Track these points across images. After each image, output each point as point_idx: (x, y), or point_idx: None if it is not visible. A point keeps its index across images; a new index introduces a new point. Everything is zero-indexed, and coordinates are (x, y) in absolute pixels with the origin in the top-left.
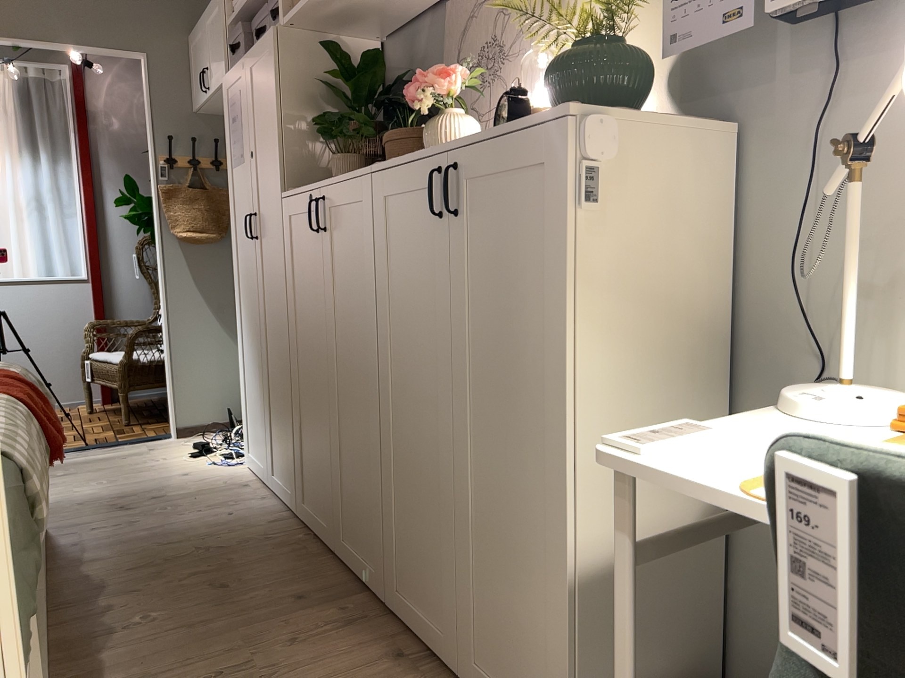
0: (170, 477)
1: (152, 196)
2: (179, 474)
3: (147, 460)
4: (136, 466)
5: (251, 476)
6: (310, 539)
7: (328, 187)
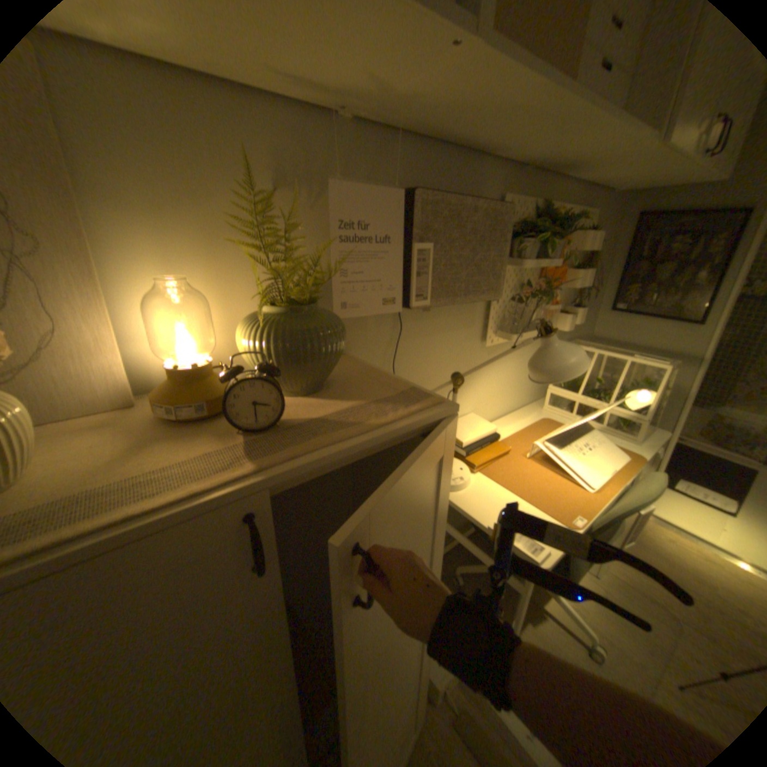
0: None
1: None
2: None
3: None
4: None
5: None
6: None
7: None
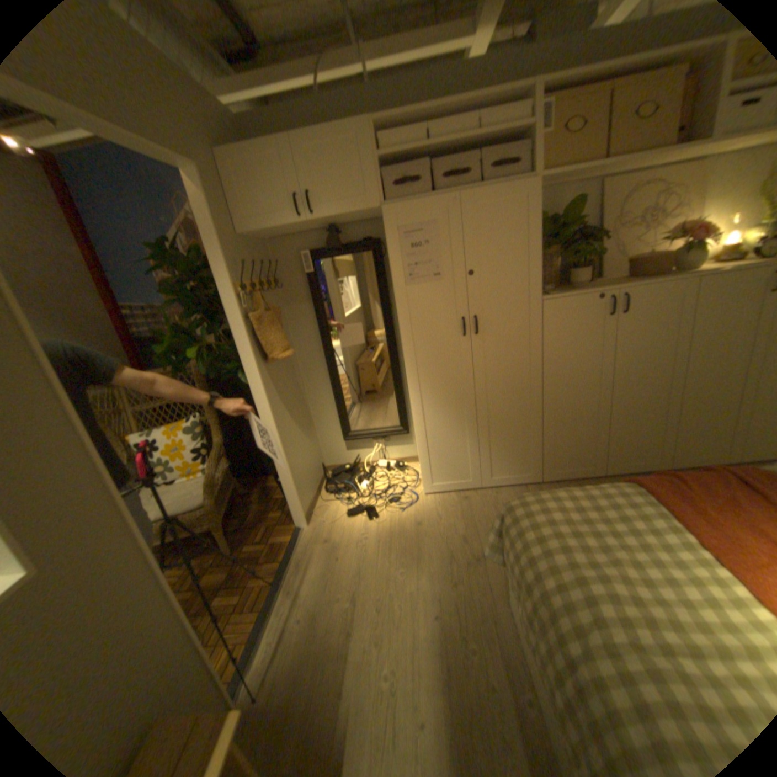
0: (418, 531)
1: (233, 328)
2: (414, 527)
3: (357, 545)
4: (371, 551)
5: (448, 494)
6: (574, 483)
7: (636, 288)
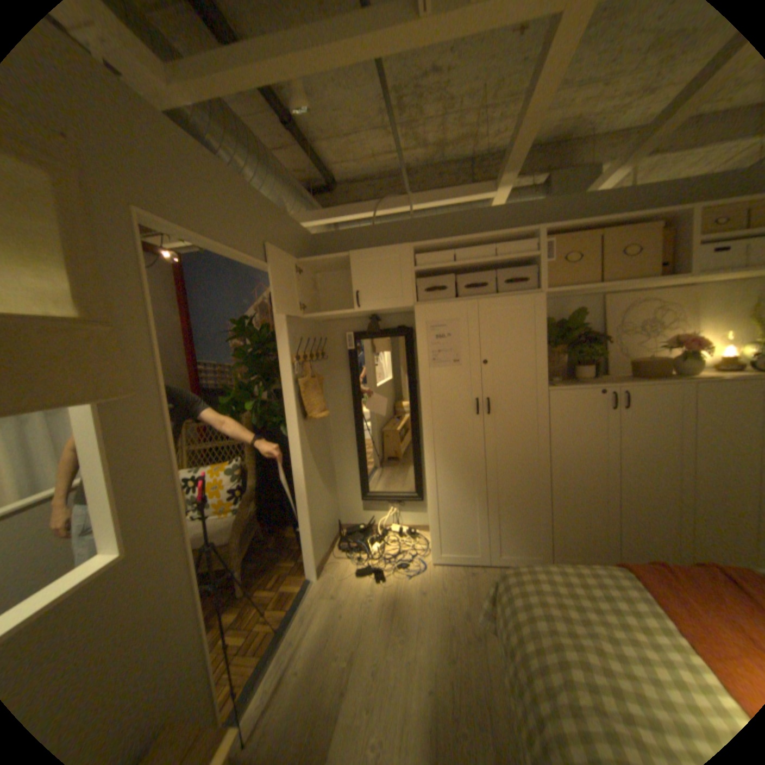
0: (422, 602)
1: (284, 390)
2: (418, 597)
3: (361, 606)
4: (374, 615)
5: (456, 568)
6: None
7: (636, 388)
